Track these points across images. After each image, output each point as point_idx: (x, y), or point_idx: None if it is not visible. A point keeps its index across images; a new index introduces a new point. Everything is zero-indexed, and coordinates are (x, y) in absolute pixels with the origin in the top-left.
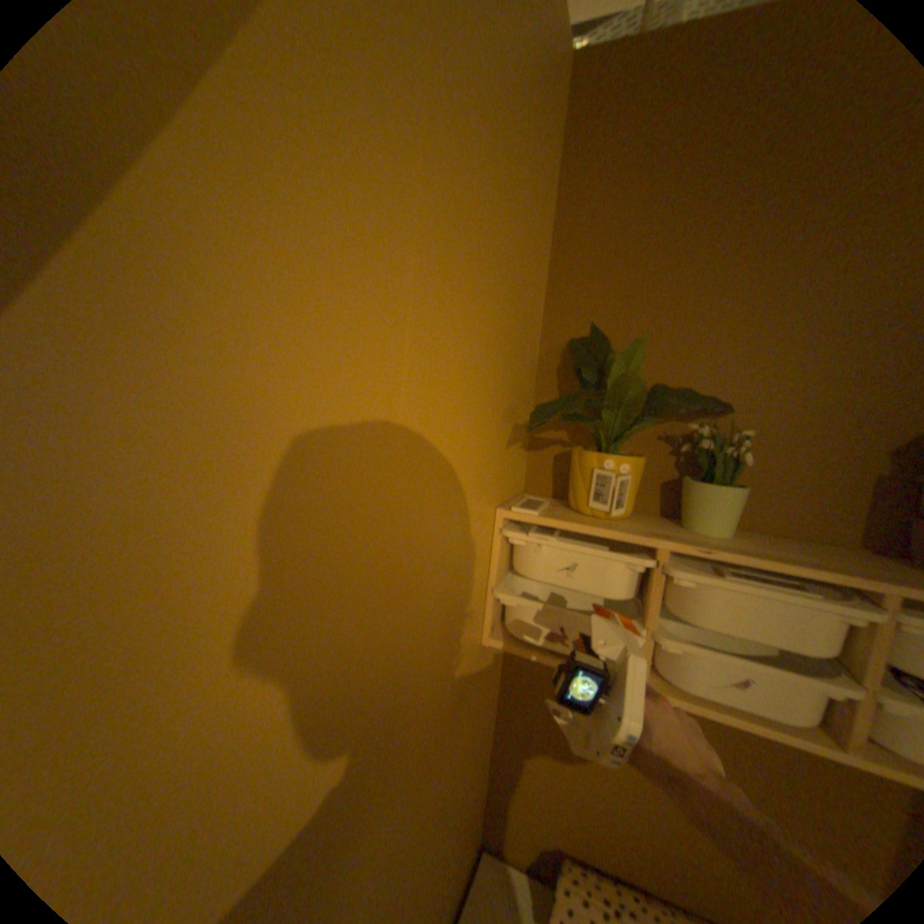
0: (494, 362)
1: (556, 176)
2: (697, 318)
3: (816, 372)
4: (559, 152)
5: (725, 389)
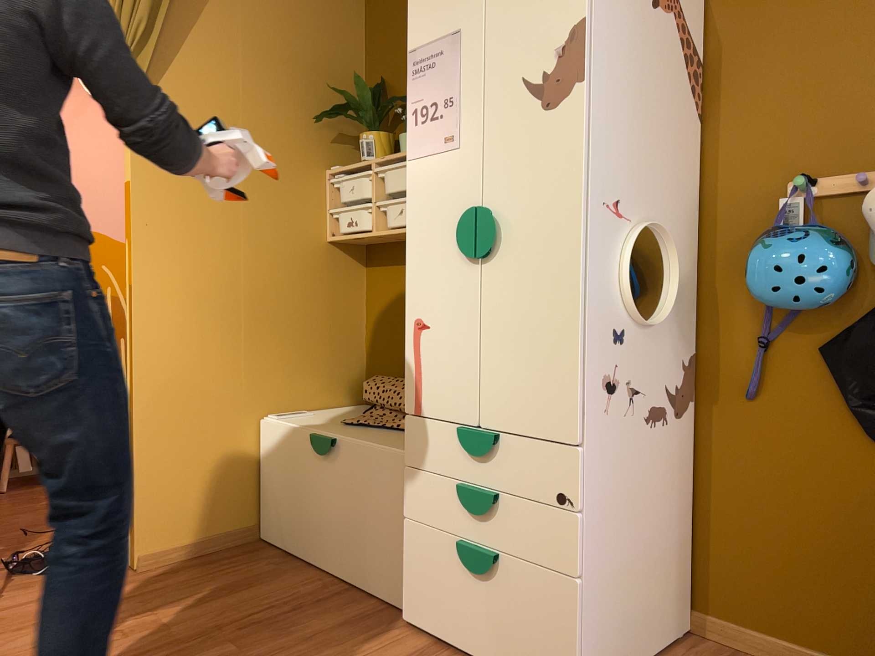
0: (304, 101)
1: (360, 14)
2: None
3: None
4: (360, 2)
5: None
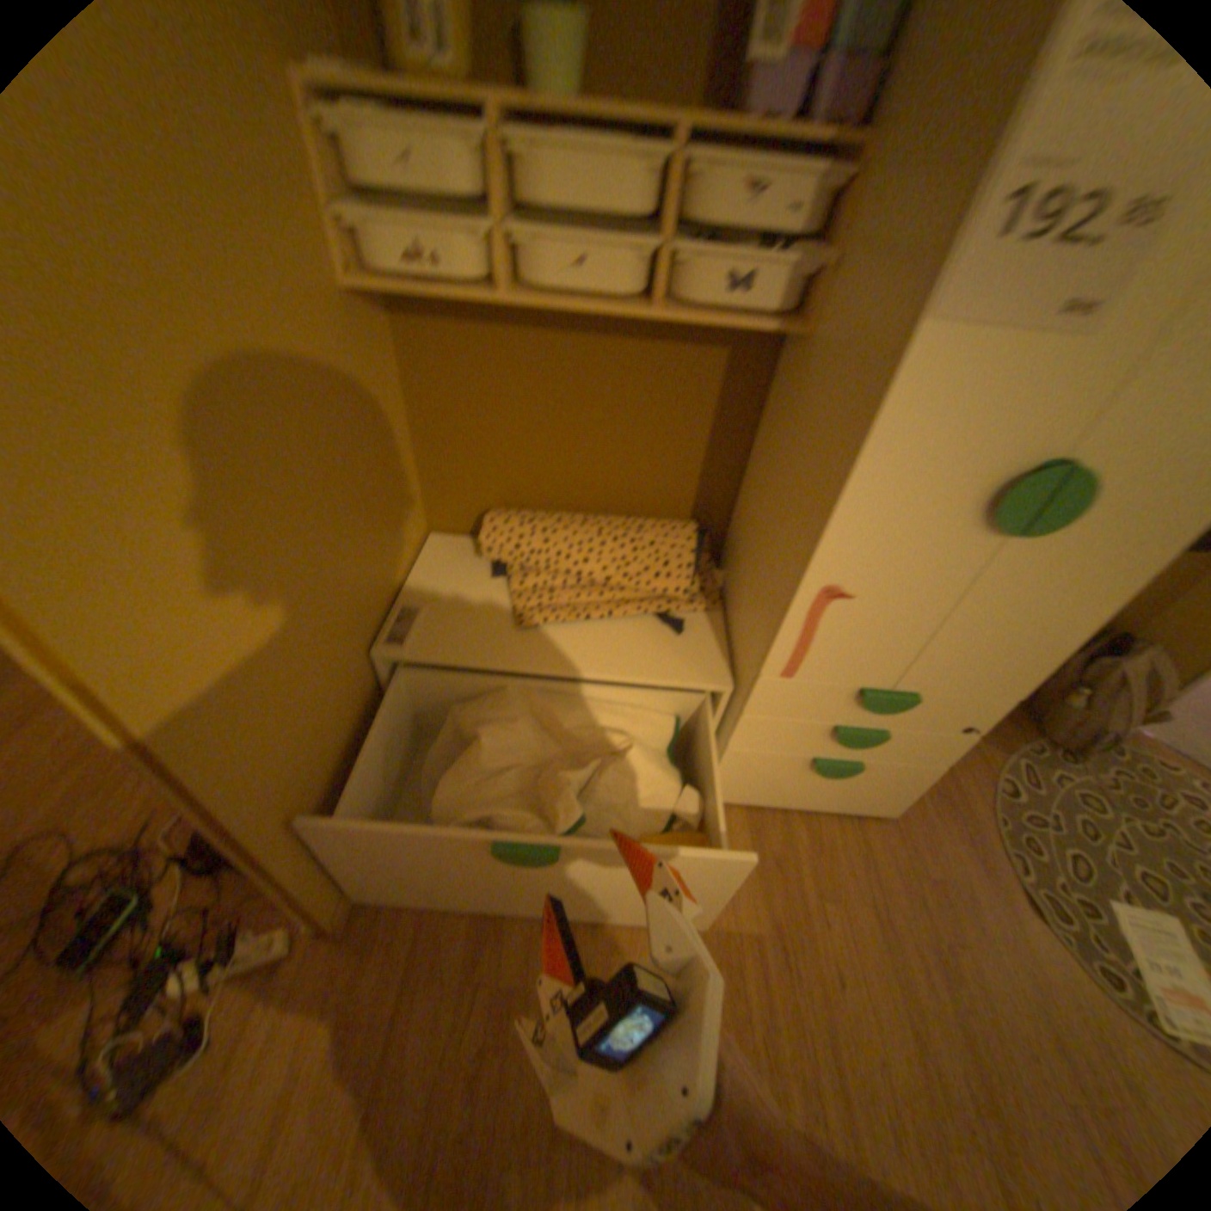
0: None
1: None
2: None
3: None
4: None
5: None
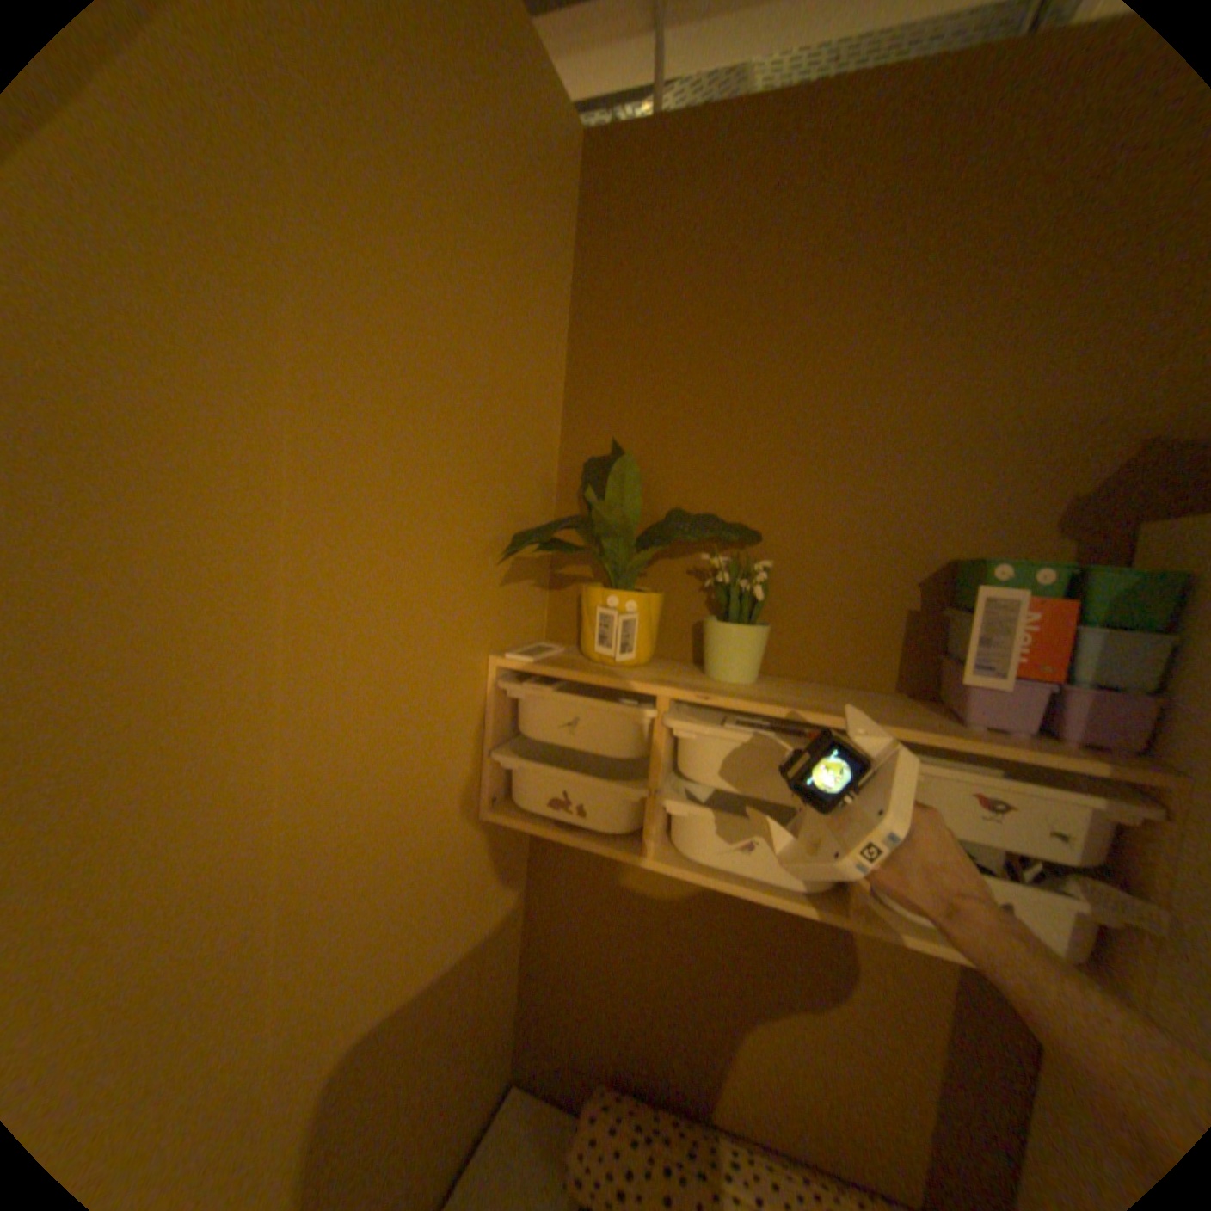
0: (461, 486)
1: (567, 271)
2: (722, 435)
3: (843, 496)
4: (569, 244)
5: (754, 516)
